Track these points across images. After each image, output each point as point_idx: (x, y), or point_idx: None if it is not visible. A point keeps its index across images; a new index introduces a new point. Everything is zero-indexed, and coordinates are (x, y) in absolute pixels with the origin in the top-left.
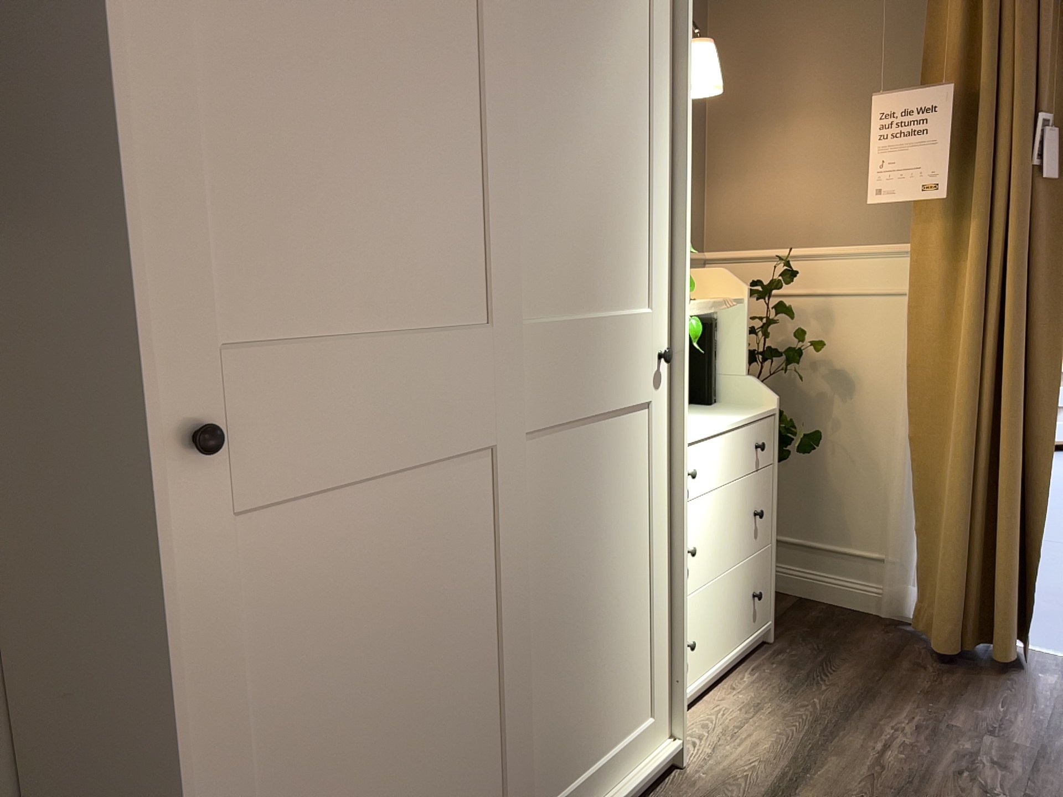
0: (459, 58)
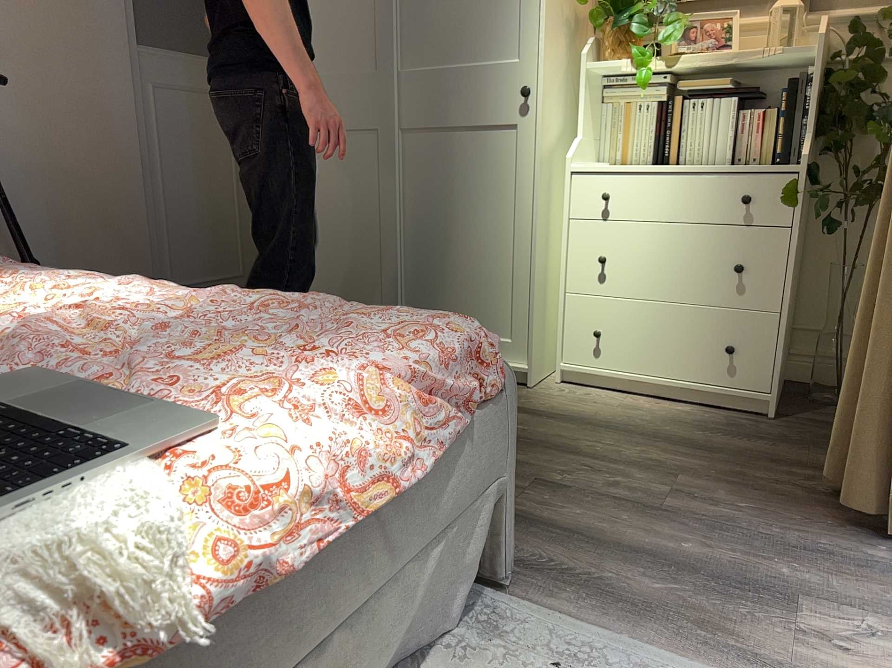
0: None
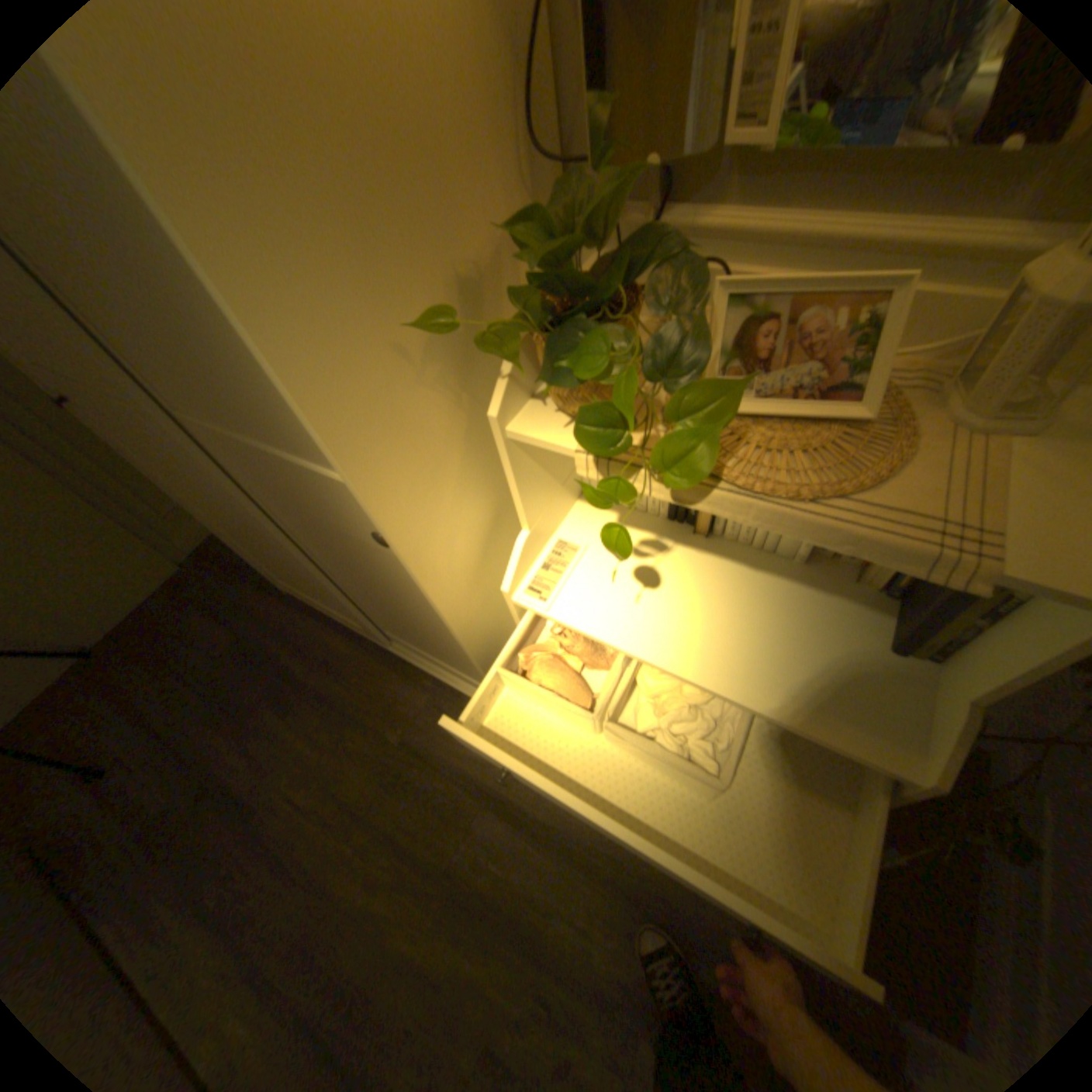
0: None
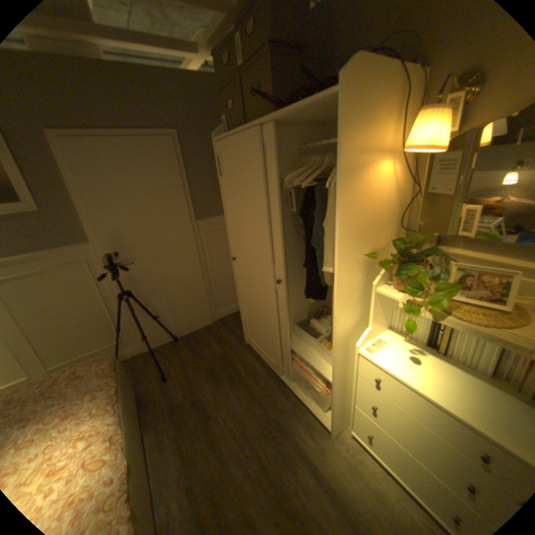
0: (254, 200)
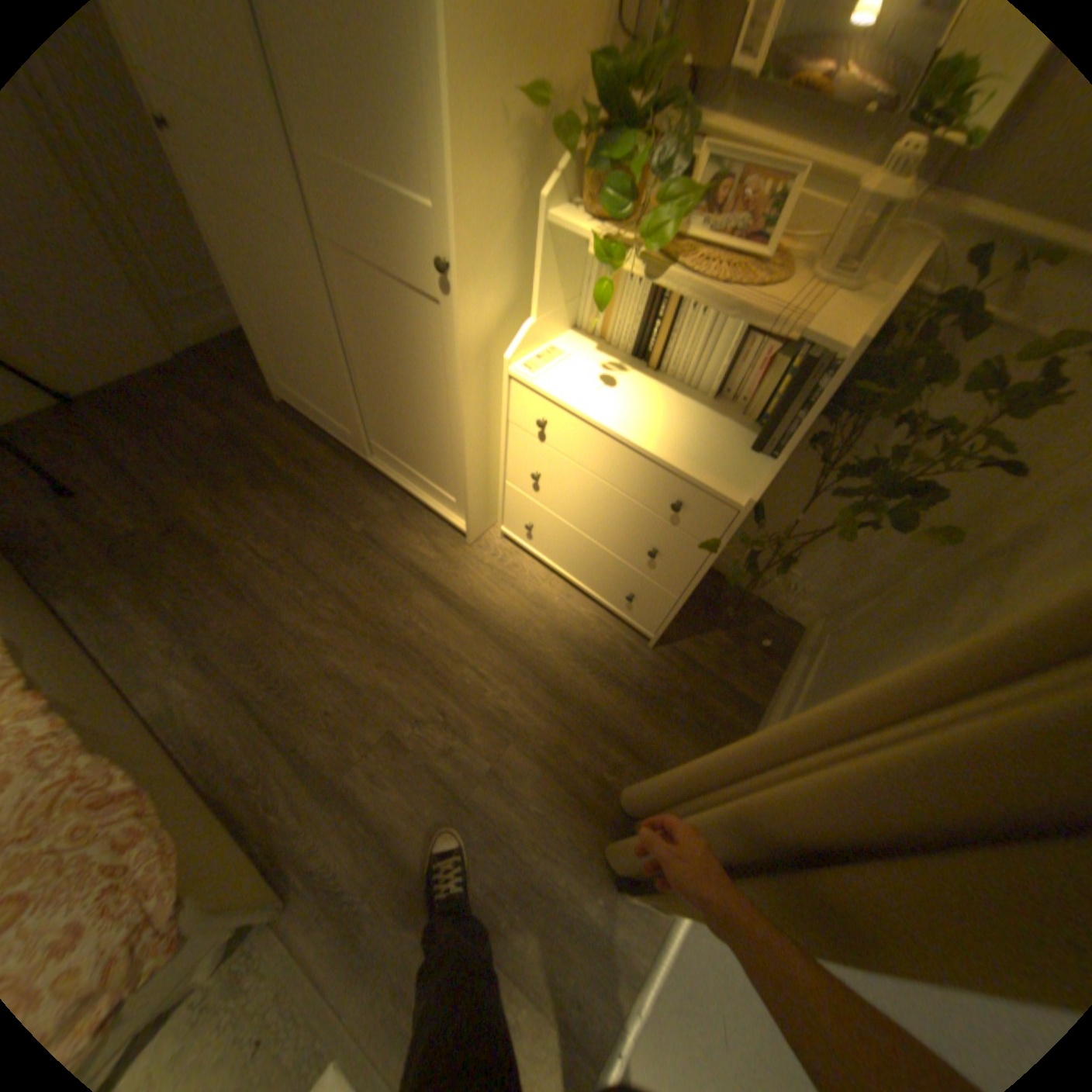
0: None
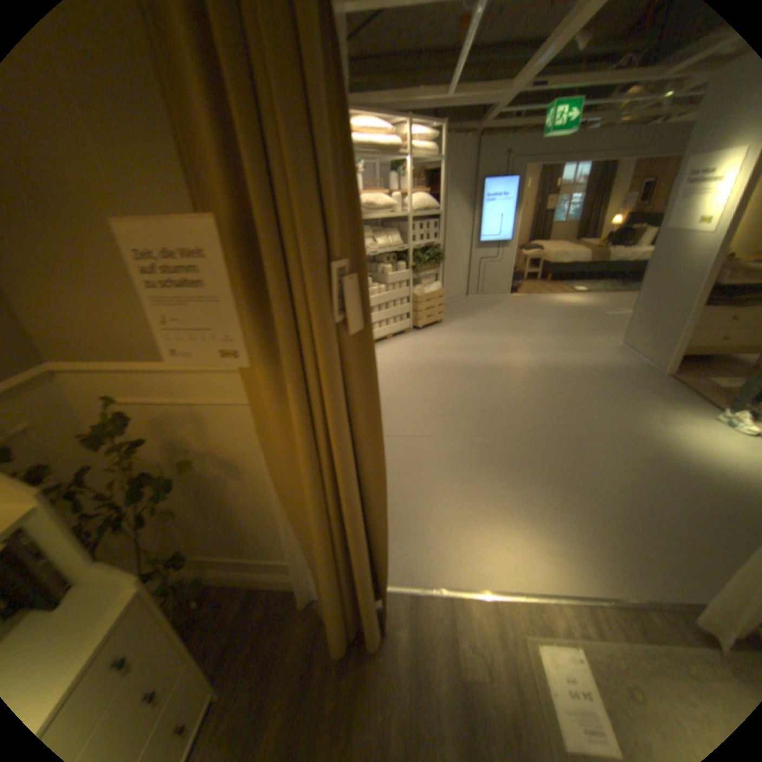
0: None
